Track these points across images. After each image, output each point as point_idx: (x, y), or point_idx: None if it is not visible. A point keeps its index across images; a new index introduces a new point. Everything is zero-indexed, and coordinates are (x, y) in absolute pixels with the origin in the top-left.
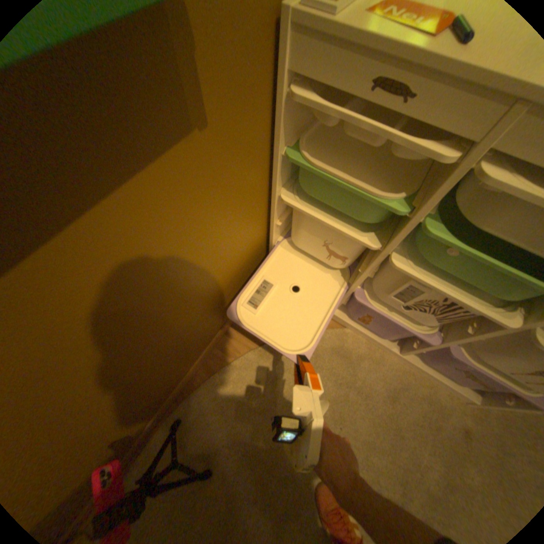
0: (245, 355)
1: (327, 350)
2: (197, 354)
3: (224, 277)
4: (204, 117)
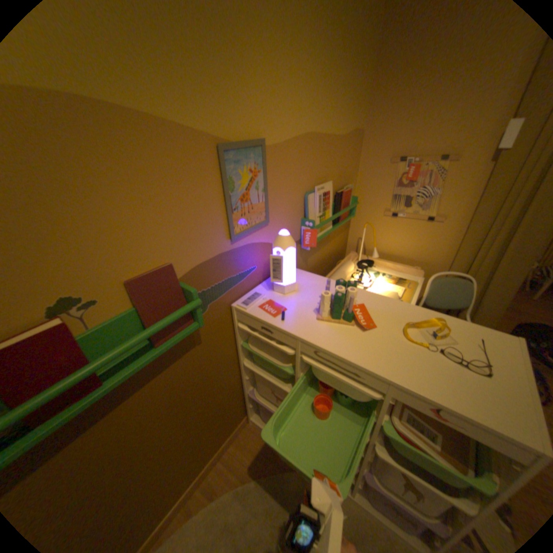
0: (221, 498)
1: (291, 494)
2: (181, 490)
3: (208, 416)
4: (200, 342)
